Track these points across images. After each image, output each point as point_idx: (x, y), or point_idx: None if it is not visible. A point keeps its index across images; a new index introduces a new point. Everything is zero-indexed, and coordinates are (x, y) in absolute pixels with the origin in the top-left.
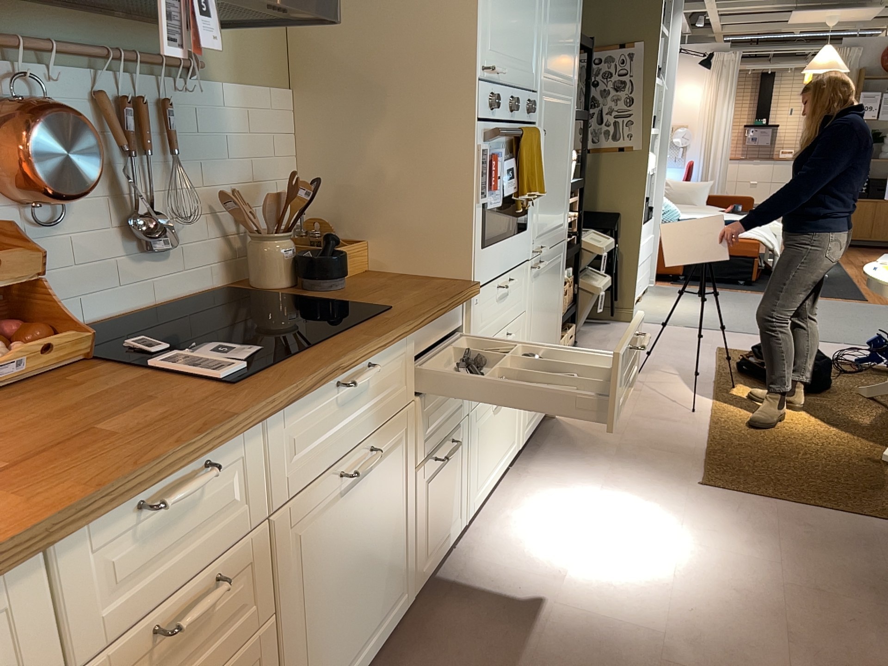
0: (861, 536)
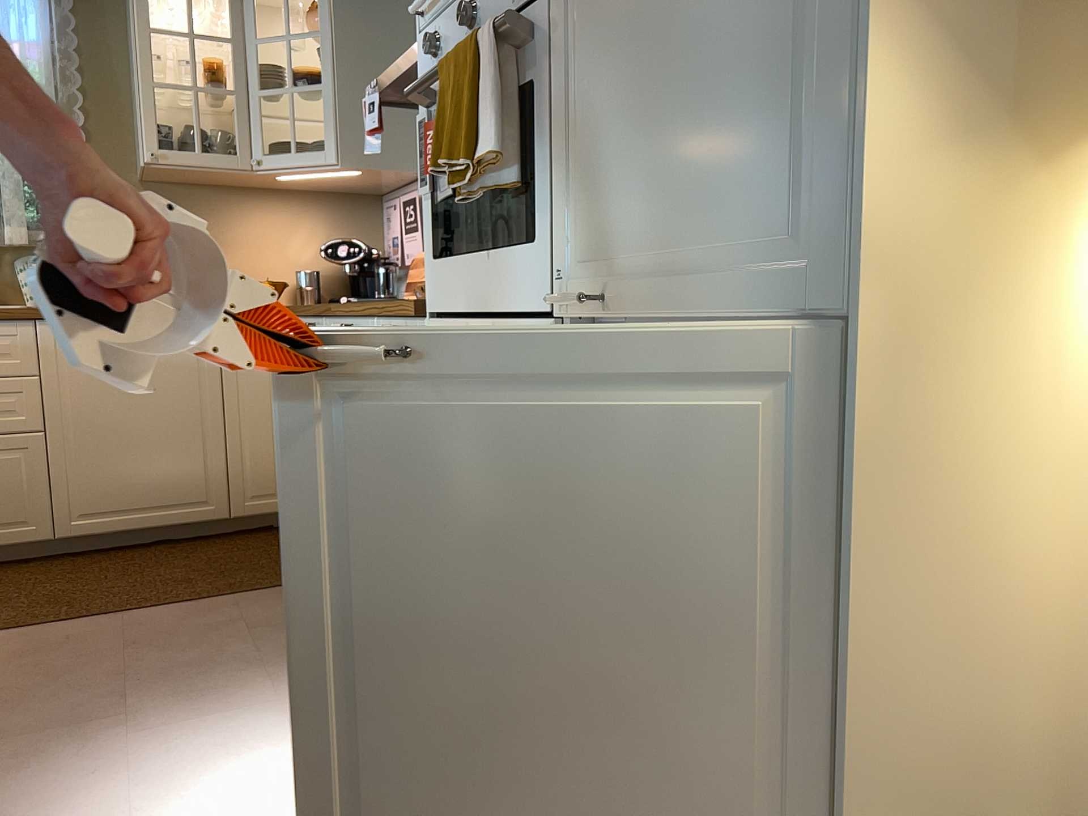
0: None
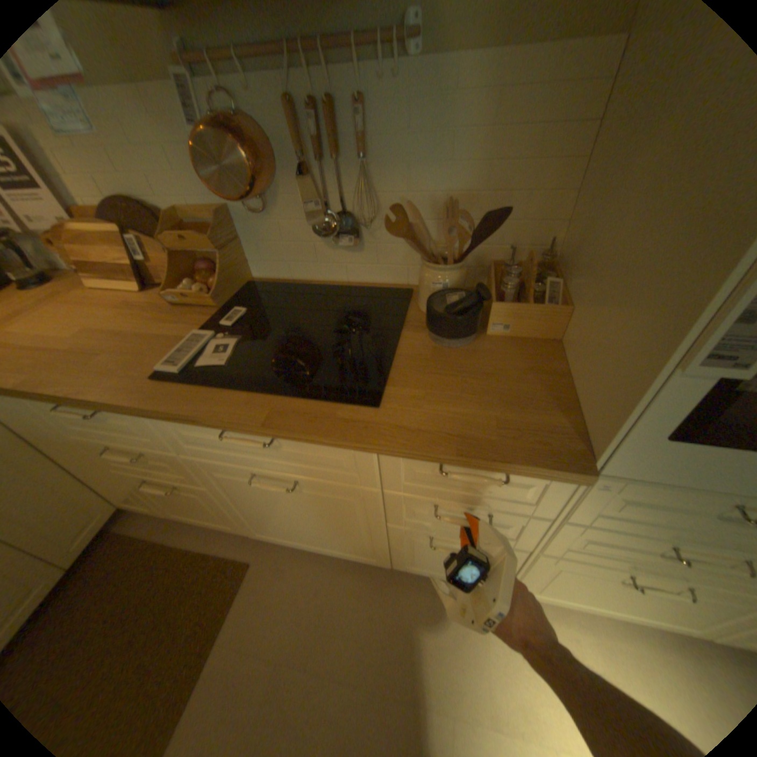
0: None
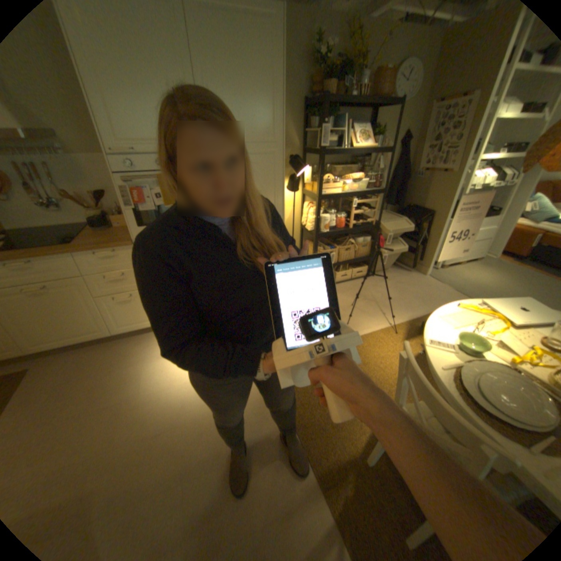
0: (273, 438)
